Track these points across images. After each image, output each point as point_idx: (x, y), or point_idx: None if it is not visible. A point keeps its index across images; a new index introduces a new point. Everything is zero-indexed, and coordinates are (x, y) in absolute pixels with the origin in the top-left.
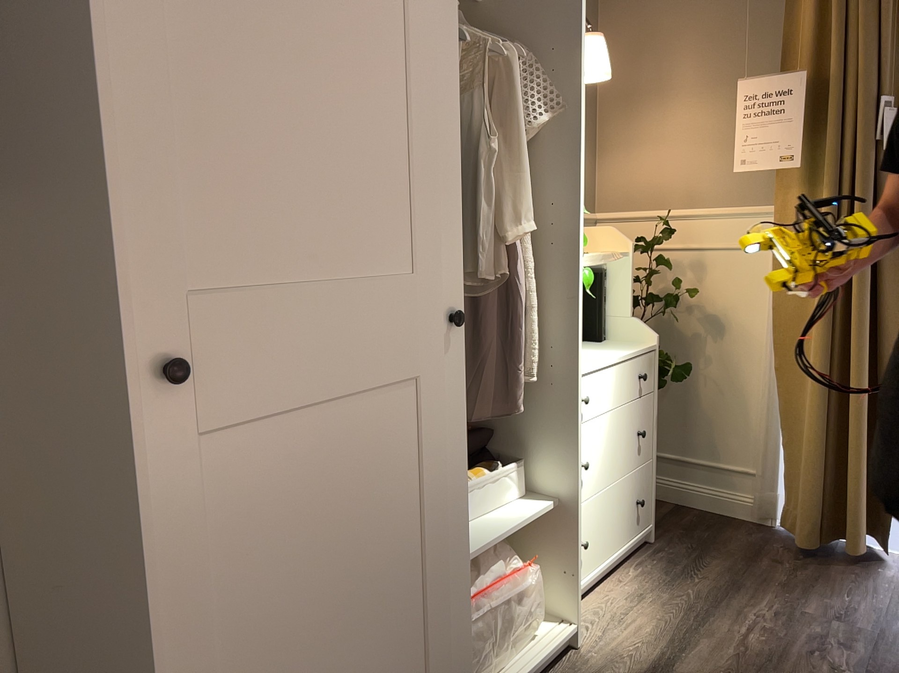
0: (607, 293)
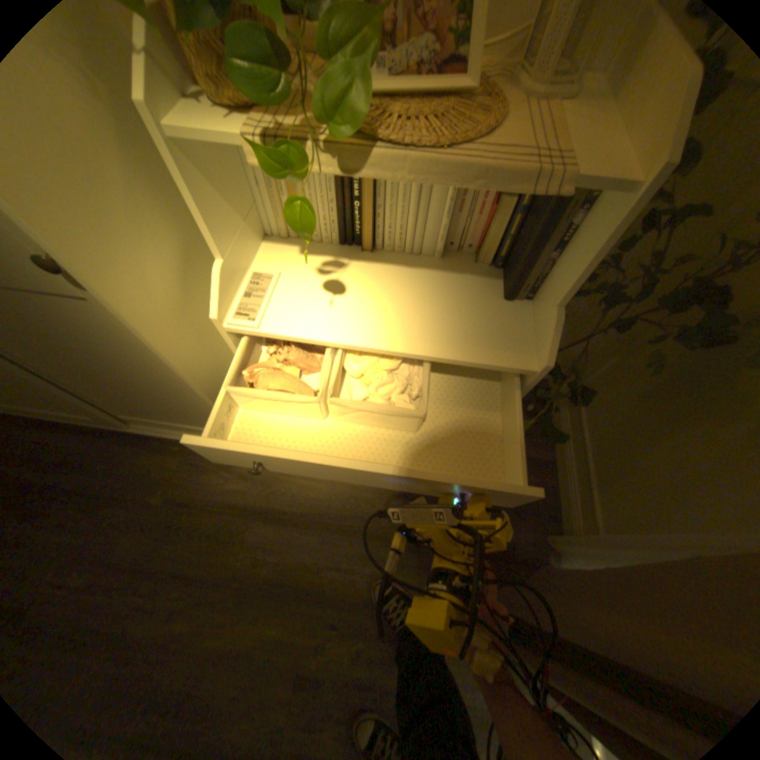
0: (569, 233)
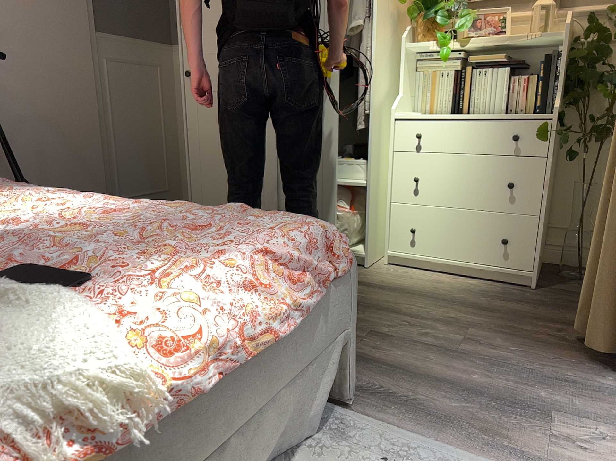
0: (558, 72)
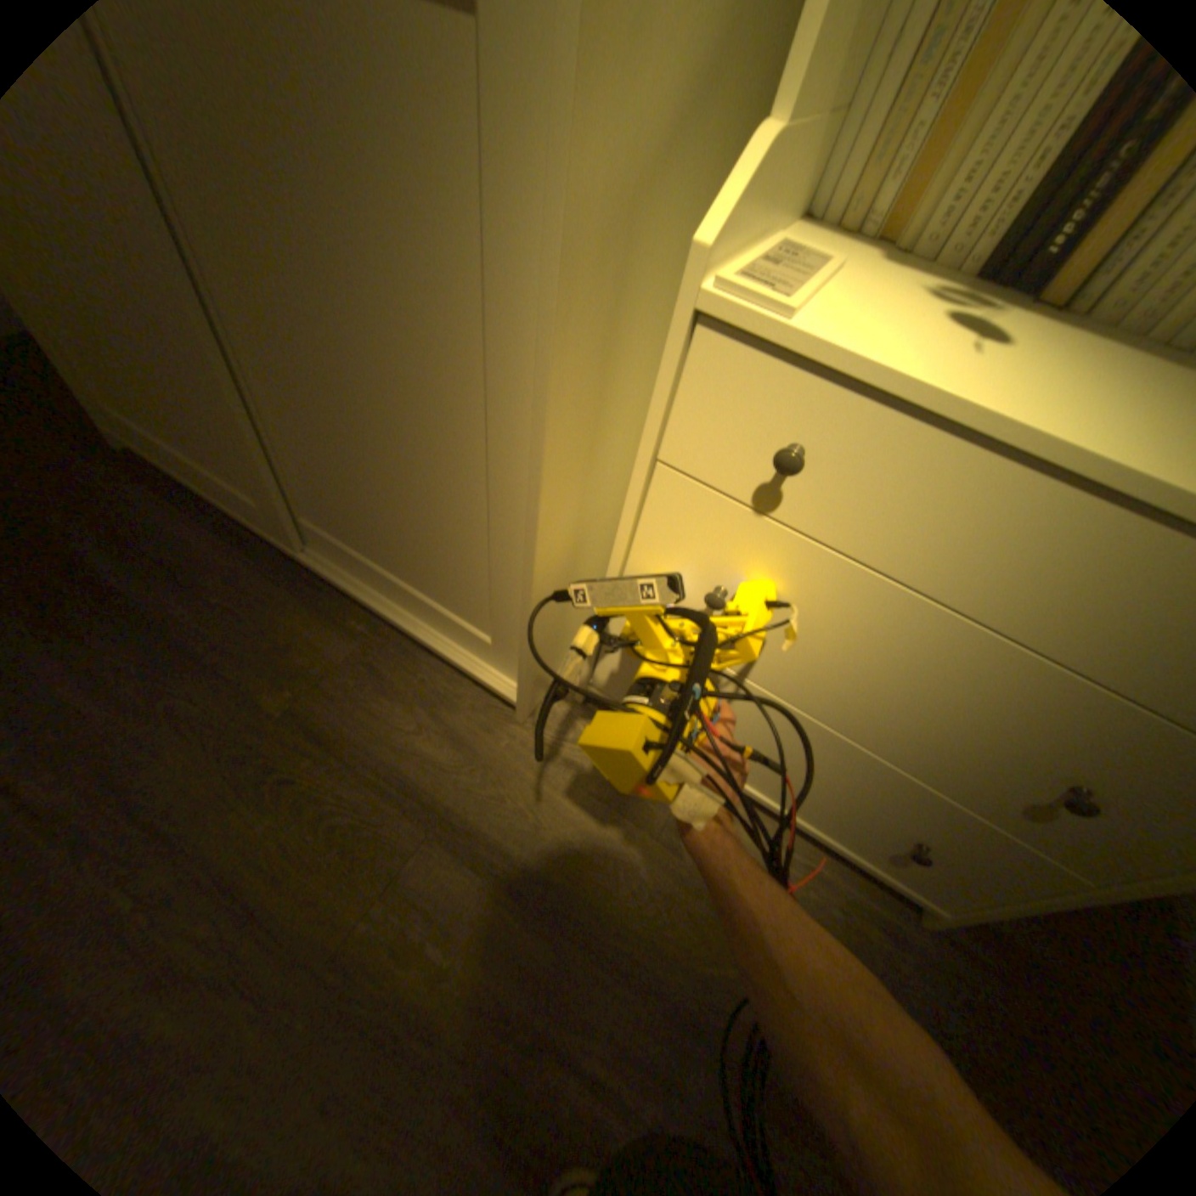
0: None
